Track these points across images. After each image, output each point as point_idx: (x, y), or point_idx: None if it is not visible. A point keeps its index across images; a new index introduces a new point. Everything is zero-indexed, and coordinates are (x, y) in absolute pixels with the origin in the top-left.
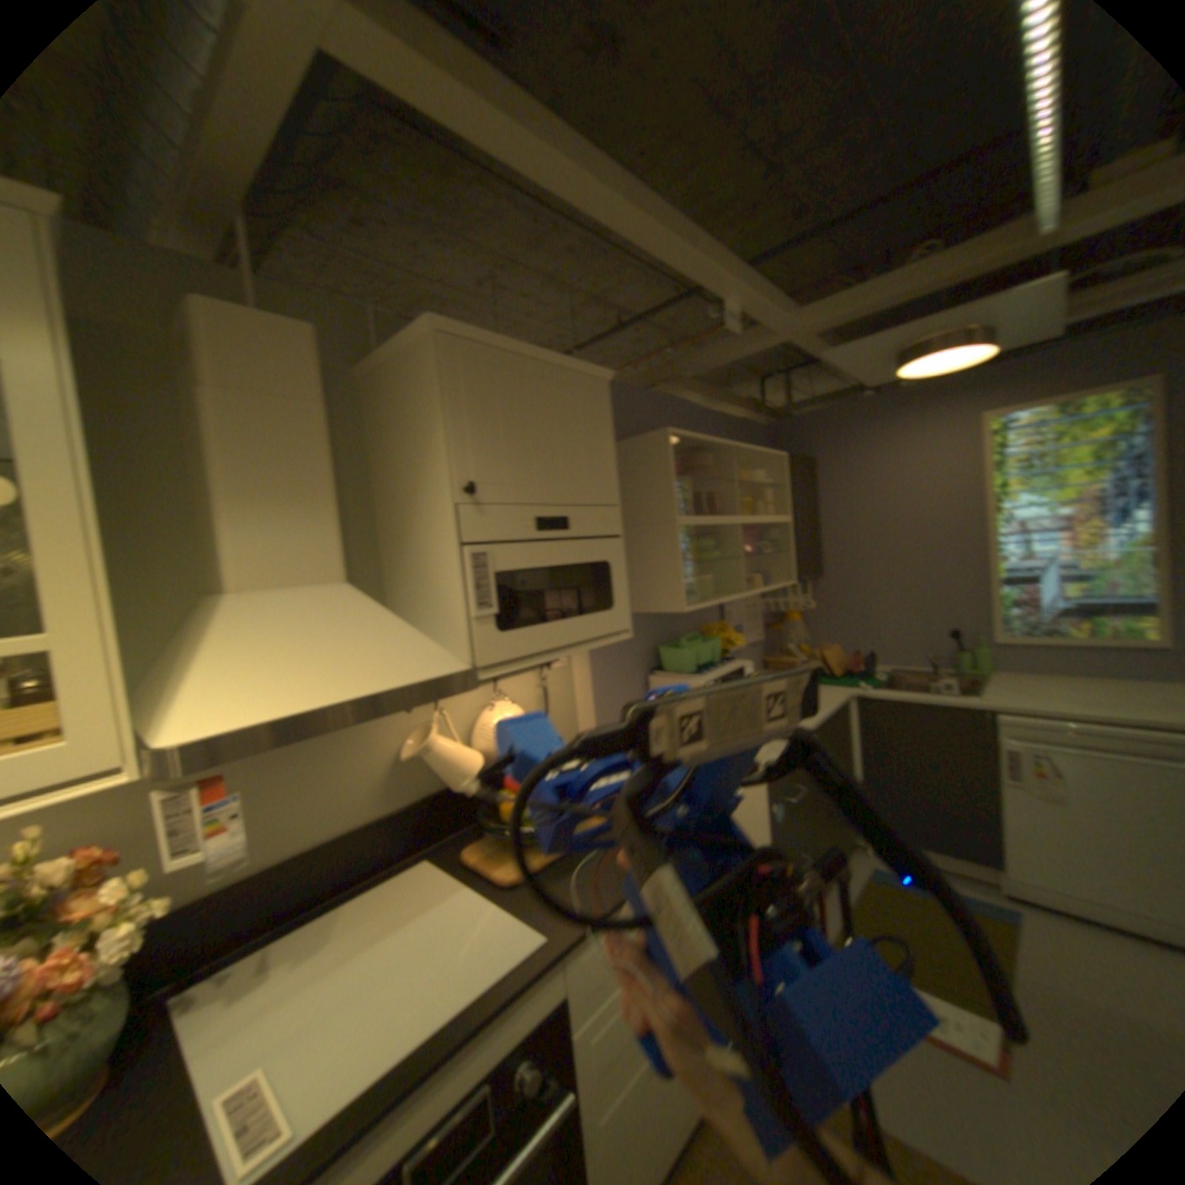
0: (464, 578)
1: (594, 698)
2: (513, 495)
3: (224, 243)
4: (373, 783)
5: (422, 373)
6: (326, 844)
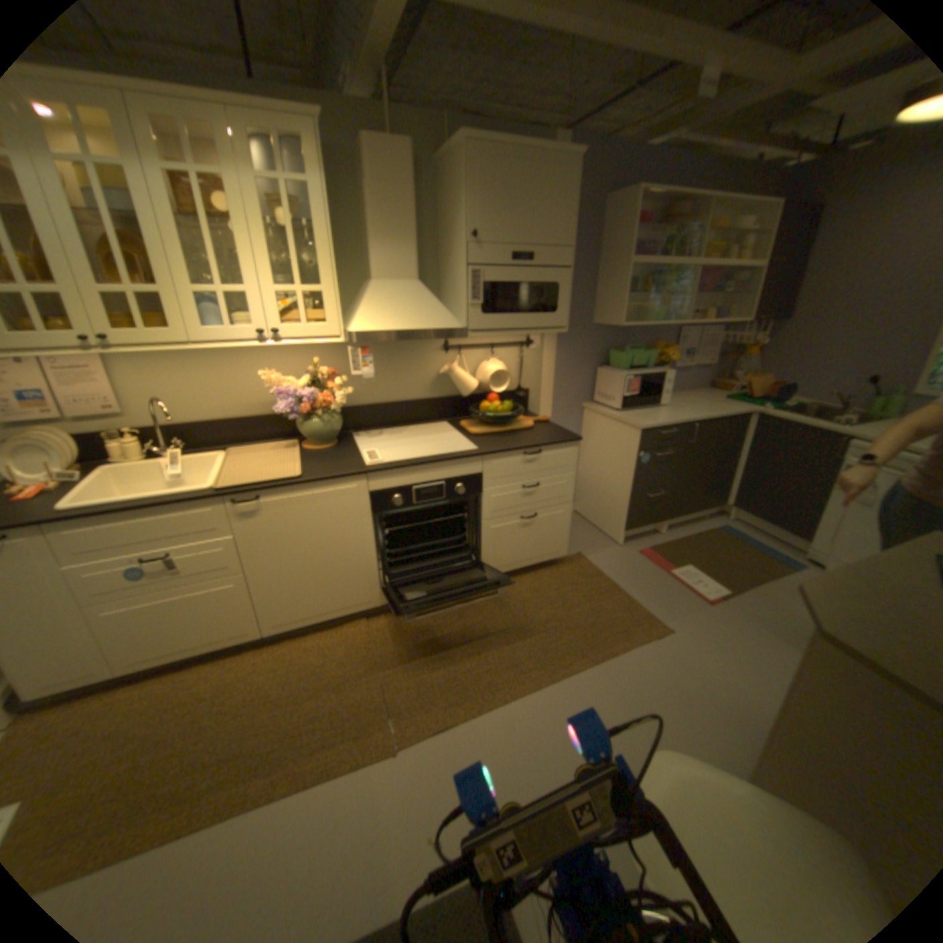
0: (467, 284)
1: (555, 372)
2: (500, 239)
3: (376, 81)
4: (428, 383)
5: (459, 165)
6: (407, 402)
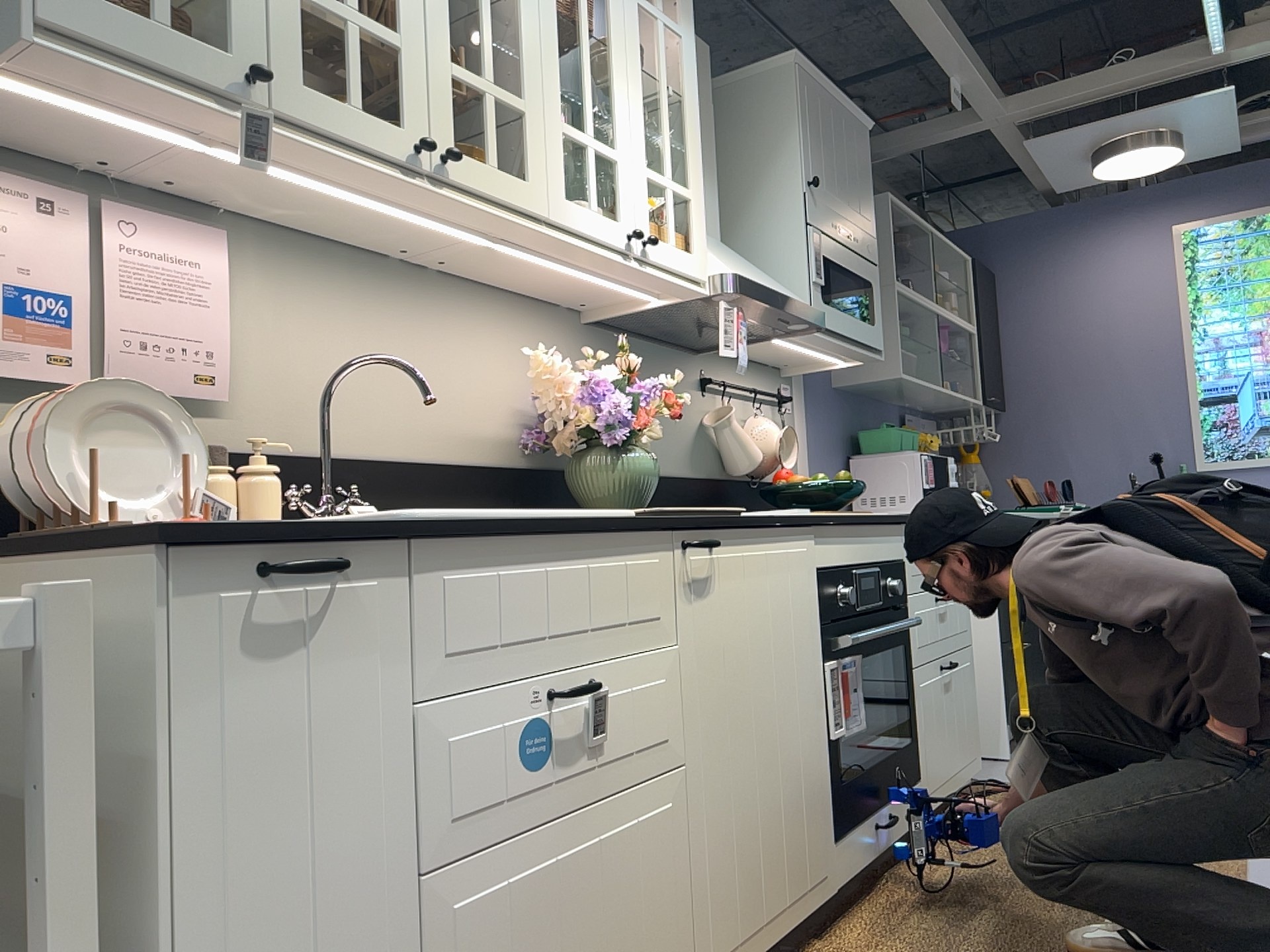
0: (808, 249)
1: (812, 458)
2: (828, 199)
3: None
4: (688, 444)
5: (773, 95)
6: (667, 477)
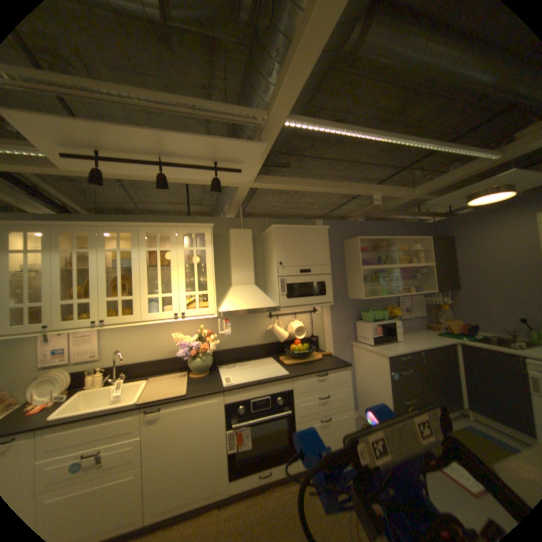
0: (278, 285)
1: (331, 326)
2: (292, 265)
3: (237, 211)
4: (260, 335)
5: (272, 237)
6: (249, 347)
